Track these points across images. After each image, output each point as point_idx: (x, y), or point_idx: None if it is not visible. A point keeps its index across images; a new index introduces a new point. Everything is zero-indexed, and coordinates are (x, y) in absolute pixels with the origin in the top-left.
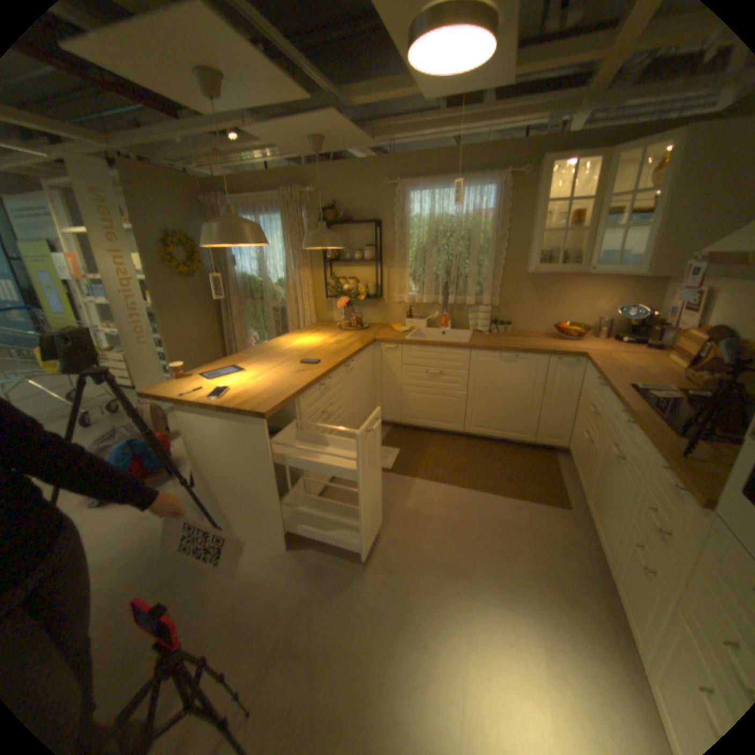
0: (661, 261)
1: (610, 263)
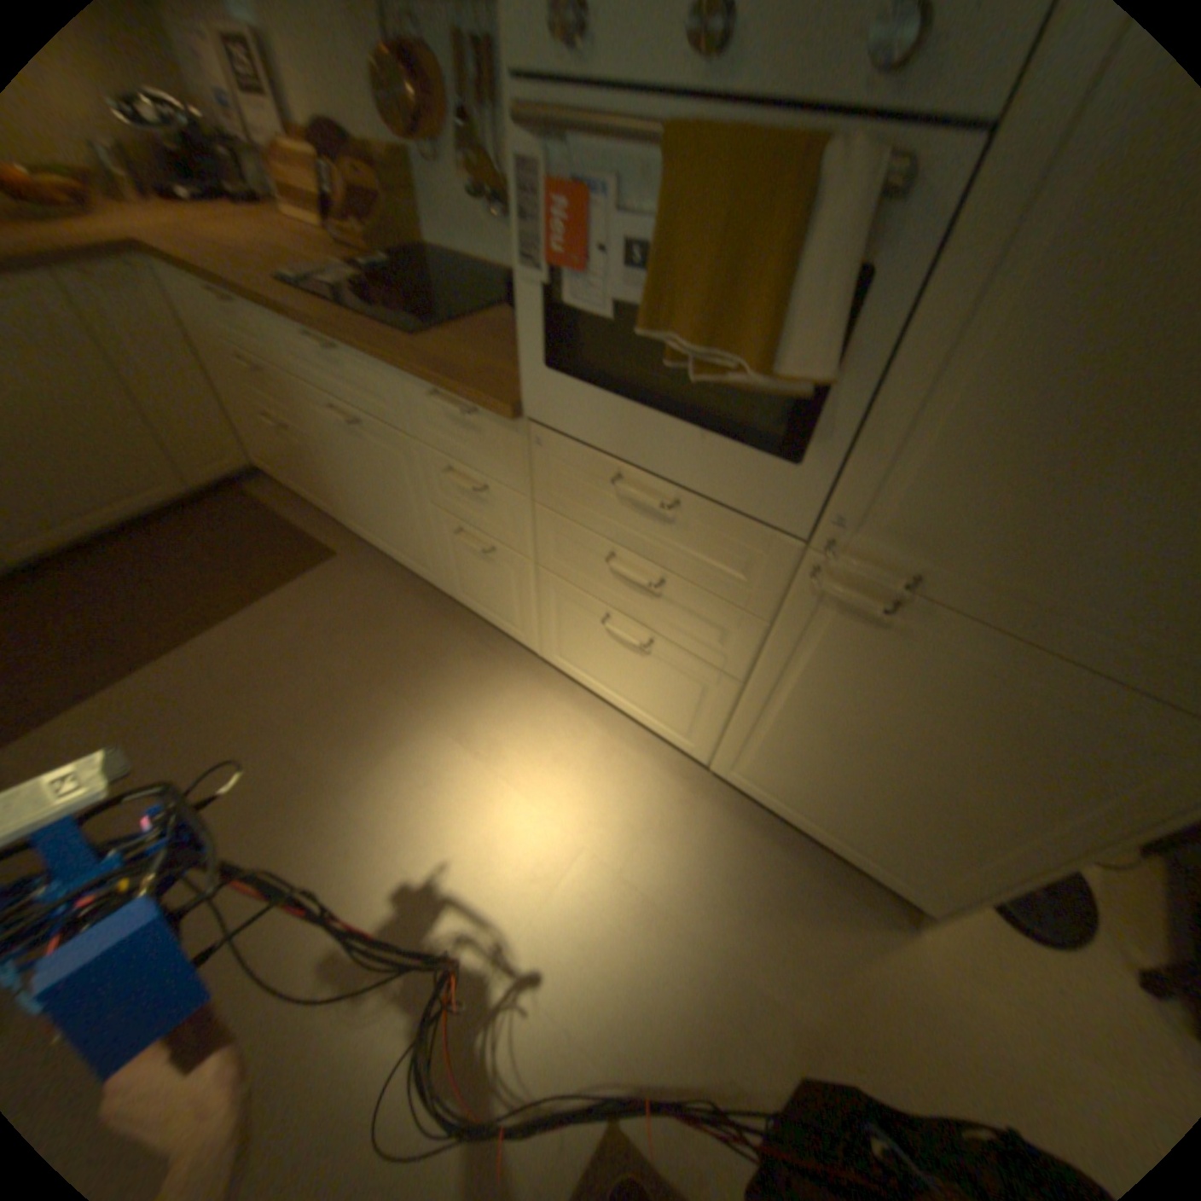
0: None
1: None
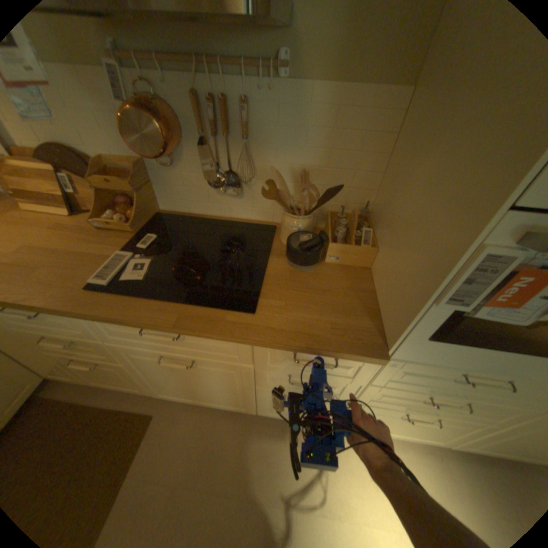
0: None
1: None
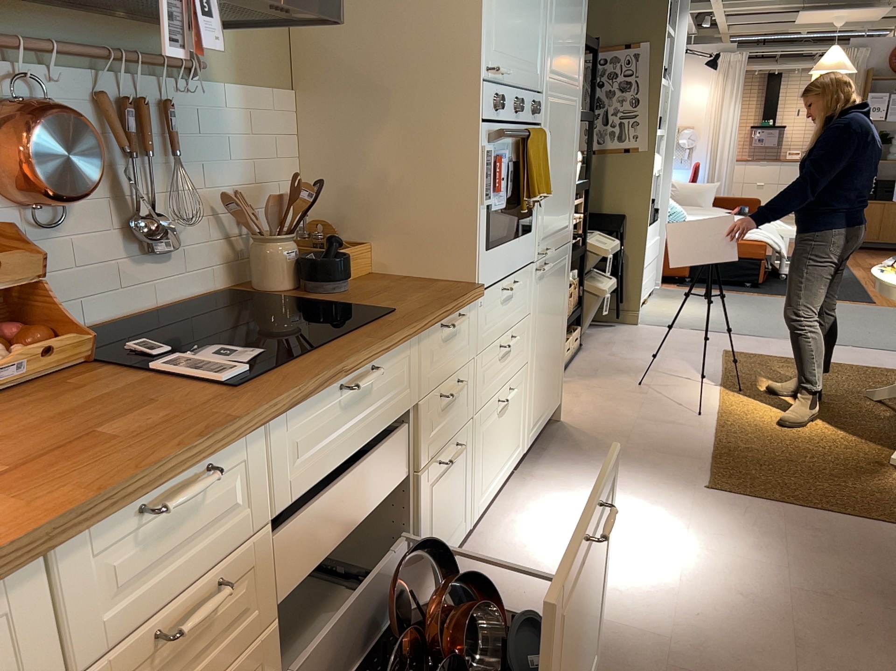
0: None
1: None
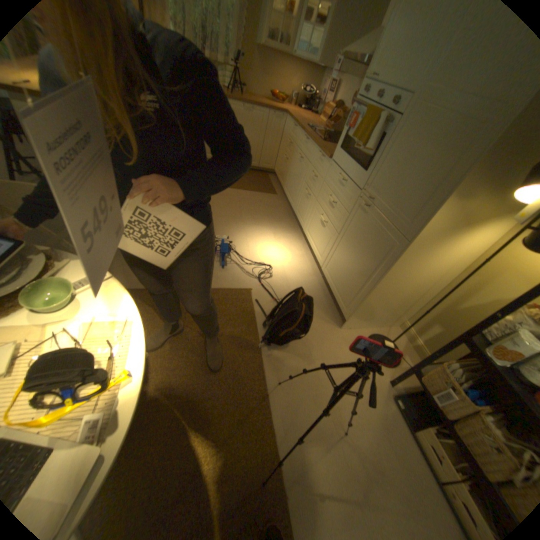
0: (324, 56)
1: (302, 51)
